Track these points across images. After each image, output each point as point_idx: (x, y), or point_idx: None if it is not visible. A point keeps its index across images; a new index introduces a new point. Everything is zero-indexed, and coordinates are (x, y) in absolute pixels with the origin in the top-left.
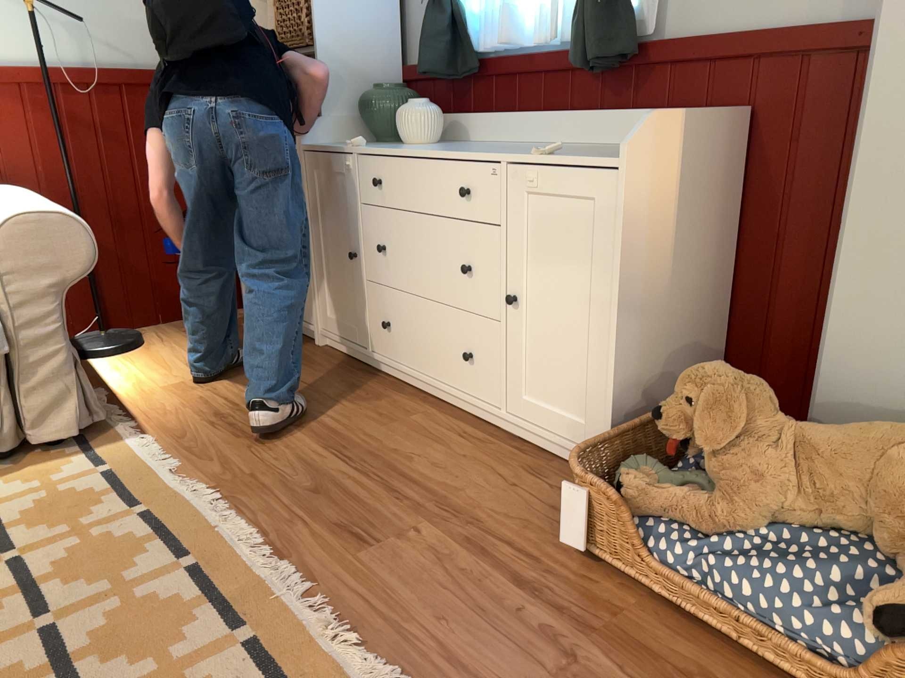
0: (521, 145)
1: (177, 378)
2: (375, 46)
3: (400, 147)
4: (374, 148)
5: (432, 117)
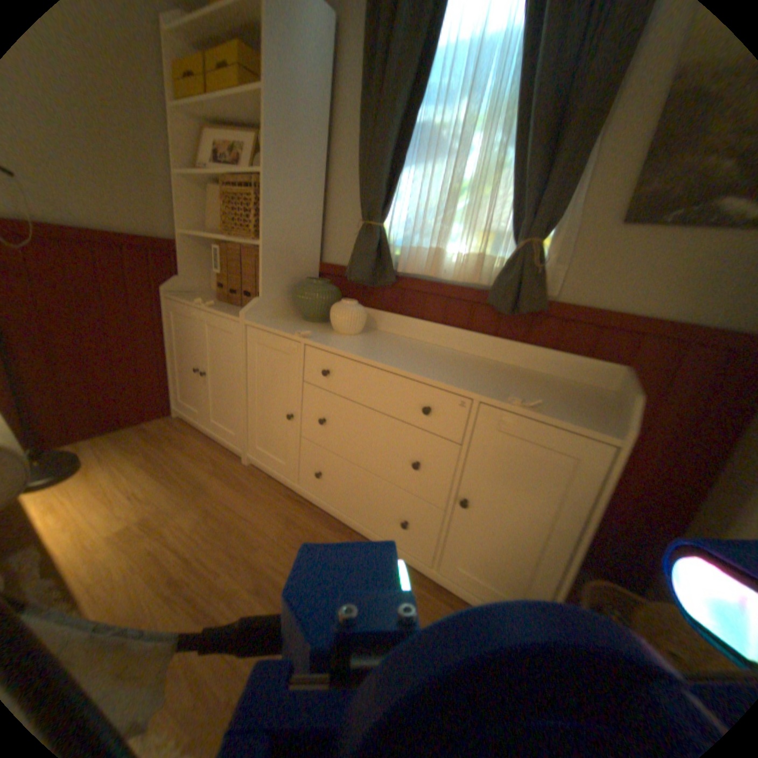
0: (434, 349)
1: (122, 522)
2: (305, 244)
3: (337, 336)
4: (321, 339)
5: (364, 316)
